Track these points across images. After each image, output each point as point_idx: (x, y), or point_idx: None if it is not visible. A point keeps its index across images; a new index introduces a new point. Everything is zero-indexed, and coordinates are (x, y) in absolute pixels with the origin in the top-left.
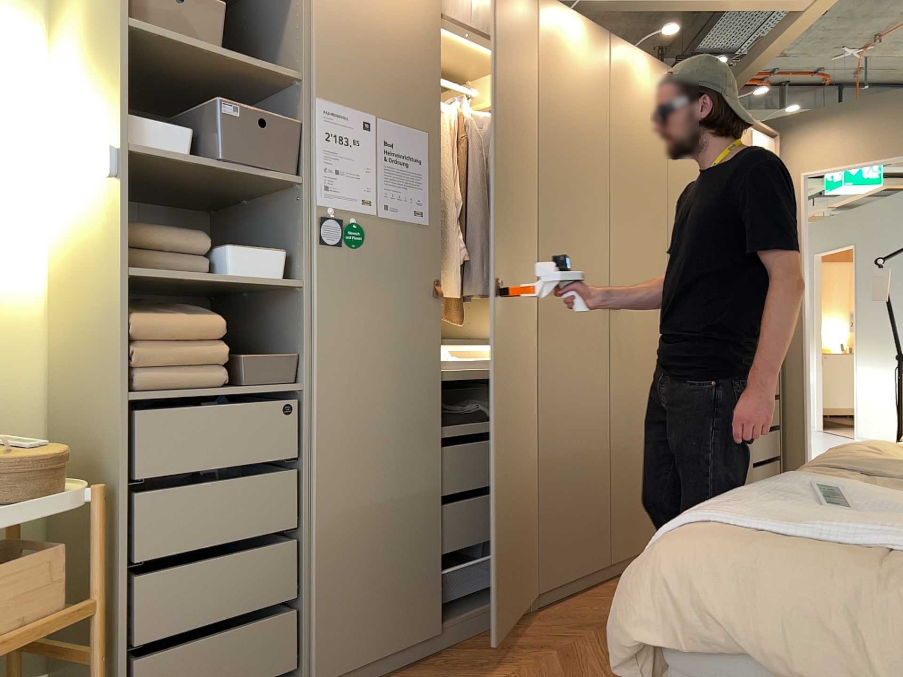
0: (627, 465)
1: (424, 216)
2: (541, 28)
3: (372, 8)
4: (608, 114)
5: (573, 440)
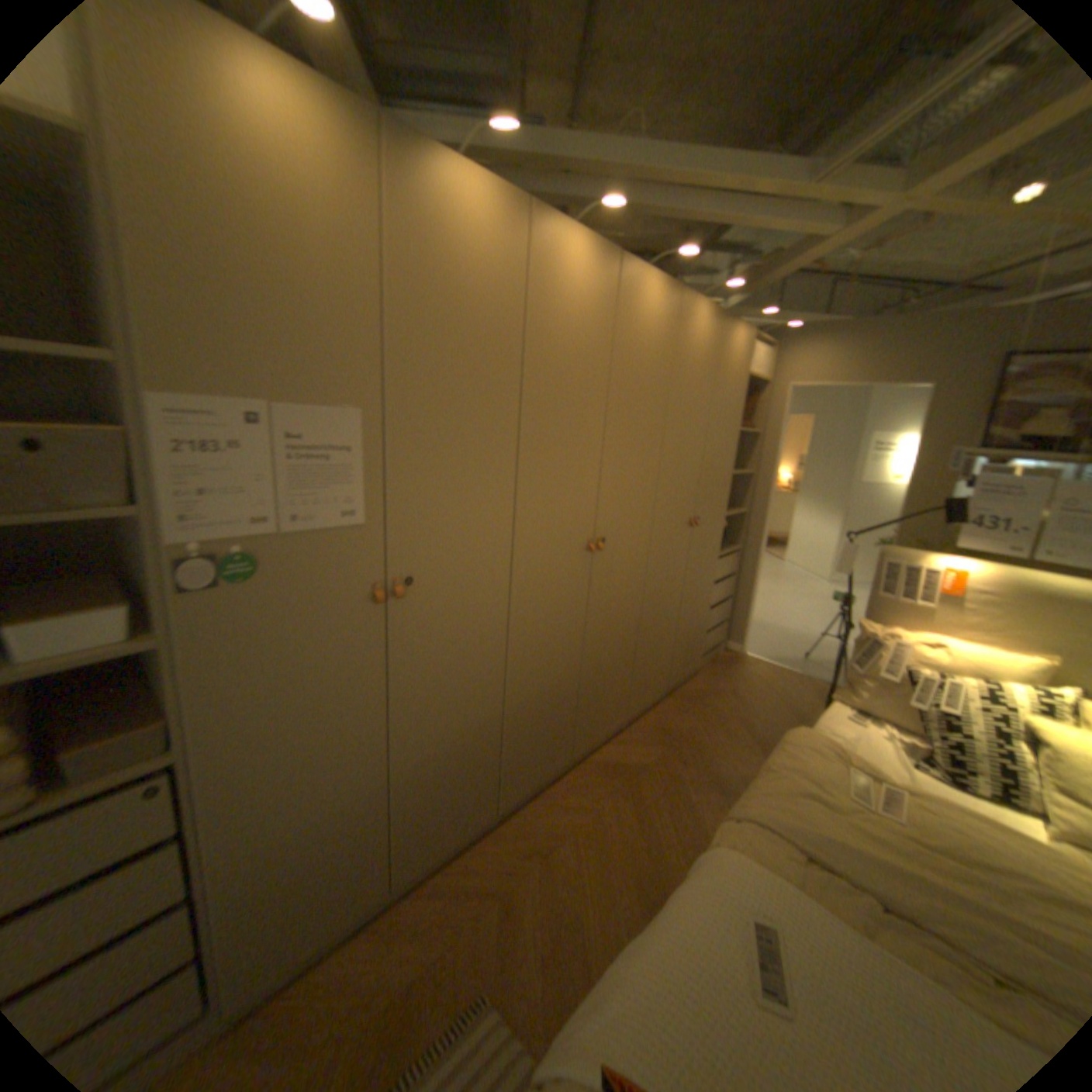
0: (594, 681)
1: (359, 516)
2: (534, 253)
3: (254, 237)
4: (611, 350)
5: (542, 682)
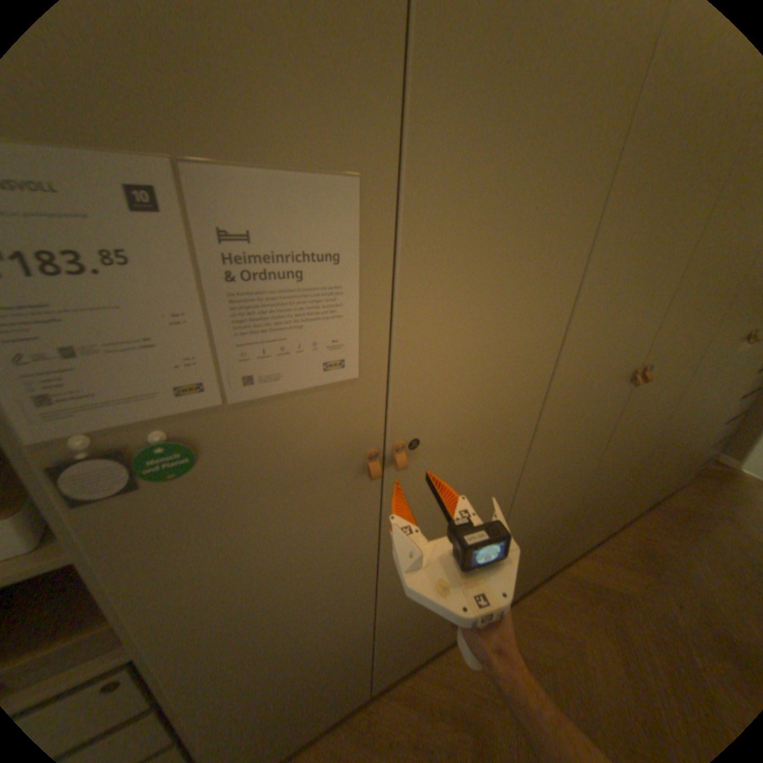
0: (591, 510)
1: (350, 366)
2: None
3: None
4: None
5: (542, 520)
